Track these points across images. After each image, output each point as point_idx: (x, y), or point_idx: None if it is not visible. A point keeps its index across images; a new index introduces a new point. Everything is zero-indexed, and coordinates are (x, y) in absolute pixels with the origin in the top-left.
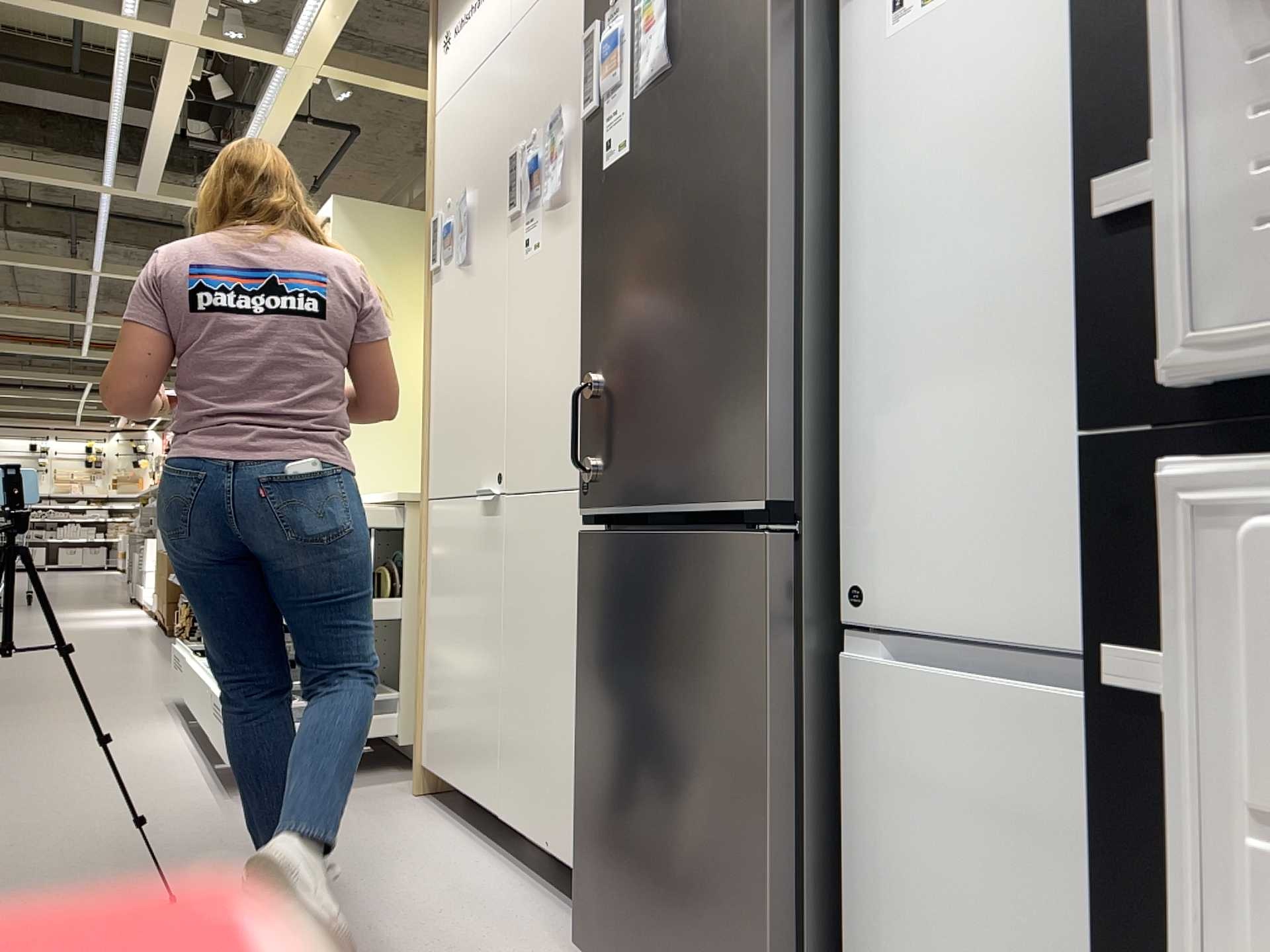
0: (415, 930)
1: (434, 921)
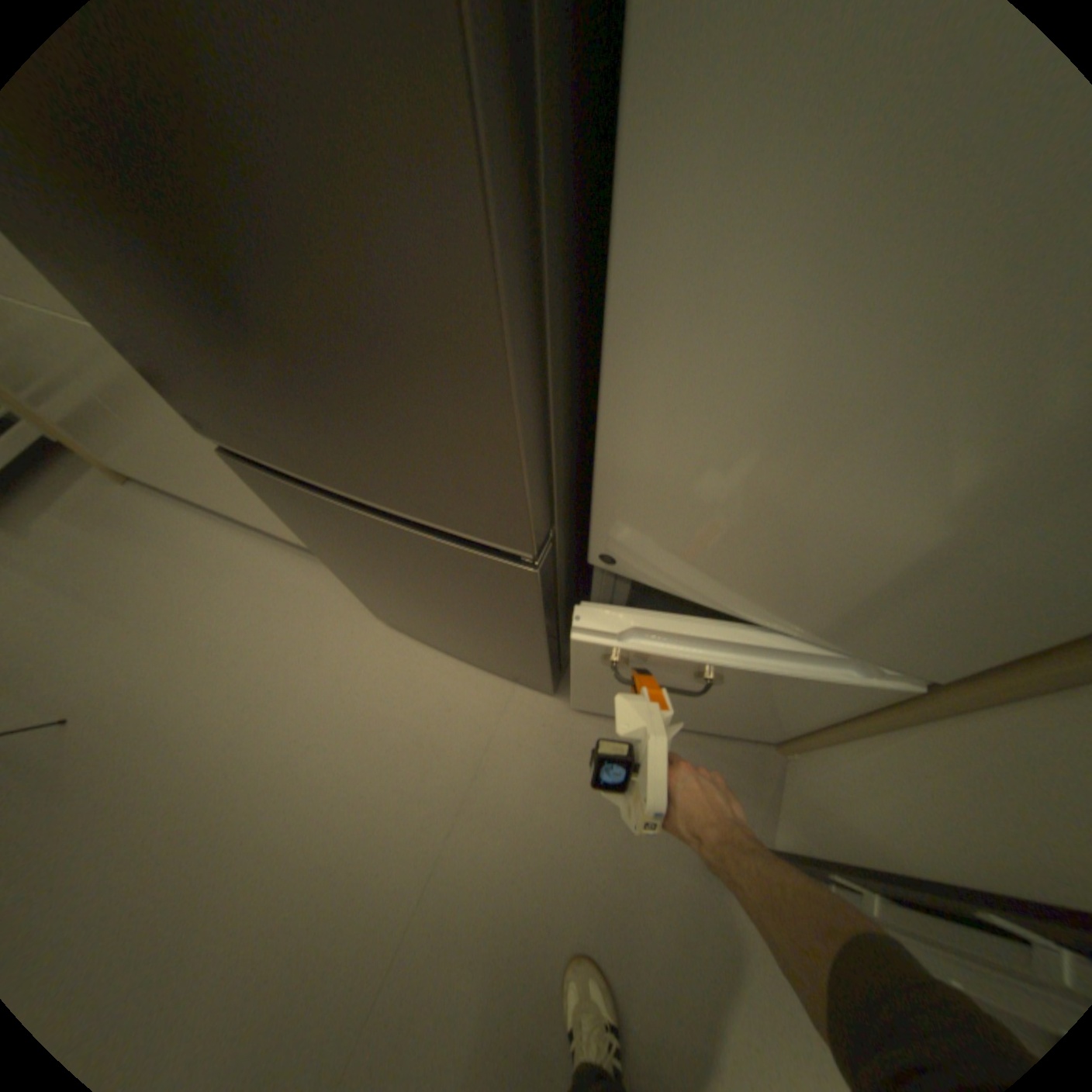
0: (259, 640)
1: (264, 624)
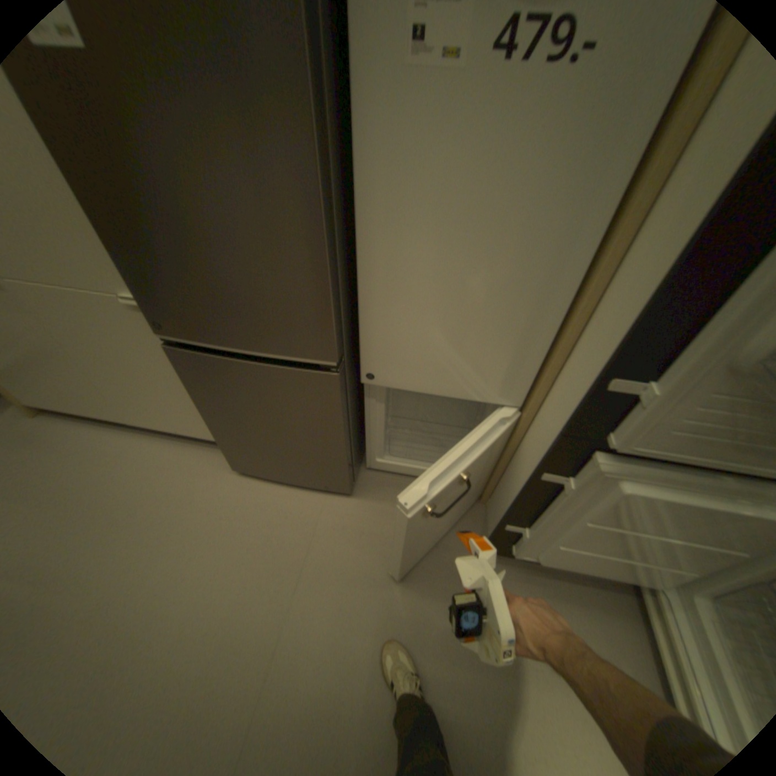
0: (148, 498)
1: (151, 488)
